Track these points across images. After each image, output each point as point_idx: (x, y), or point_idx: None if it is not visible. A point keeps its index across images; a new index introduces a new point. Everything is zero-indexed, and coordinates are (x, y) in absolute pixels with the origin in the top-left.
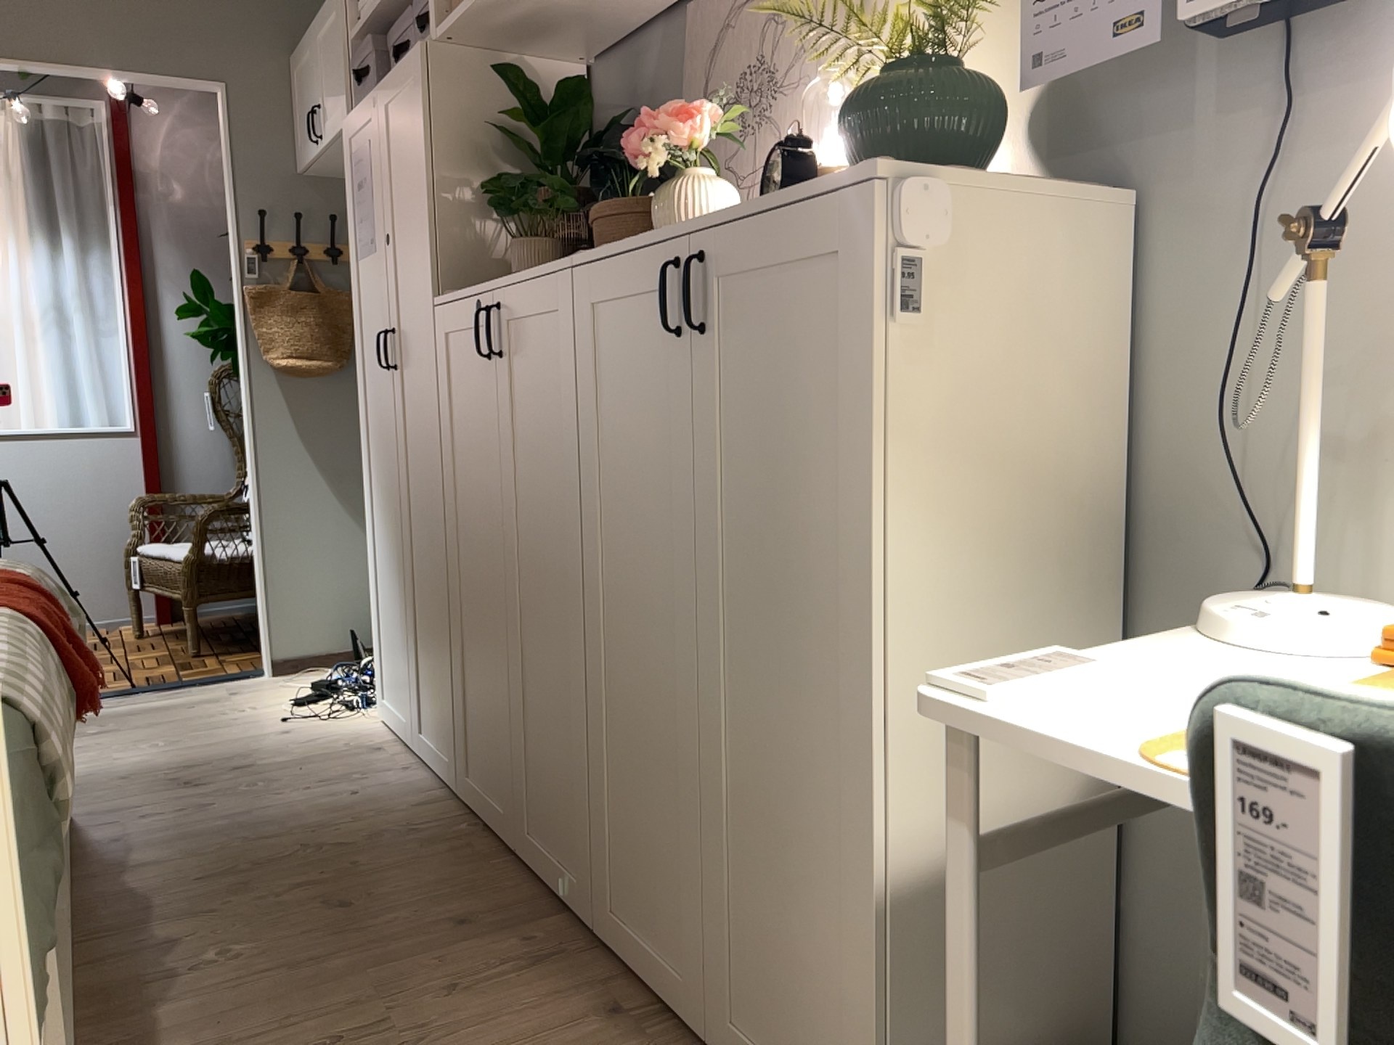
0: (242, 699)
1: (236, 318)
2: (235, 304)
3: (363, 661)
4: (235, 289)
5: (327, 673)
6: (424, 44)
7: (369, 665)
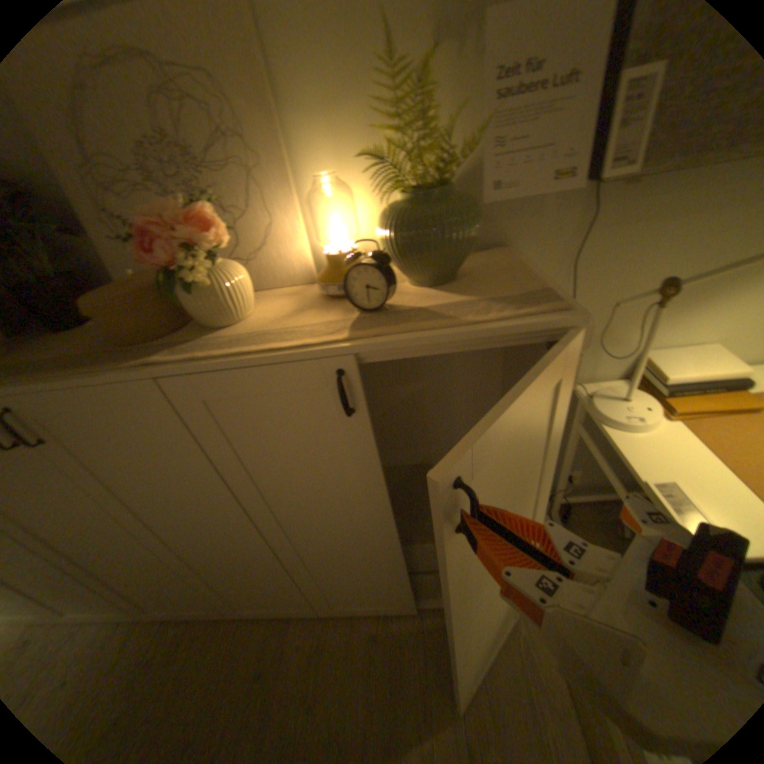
0: None
1: None
2: None
3: None
4: None
5: None
6: None
7: None
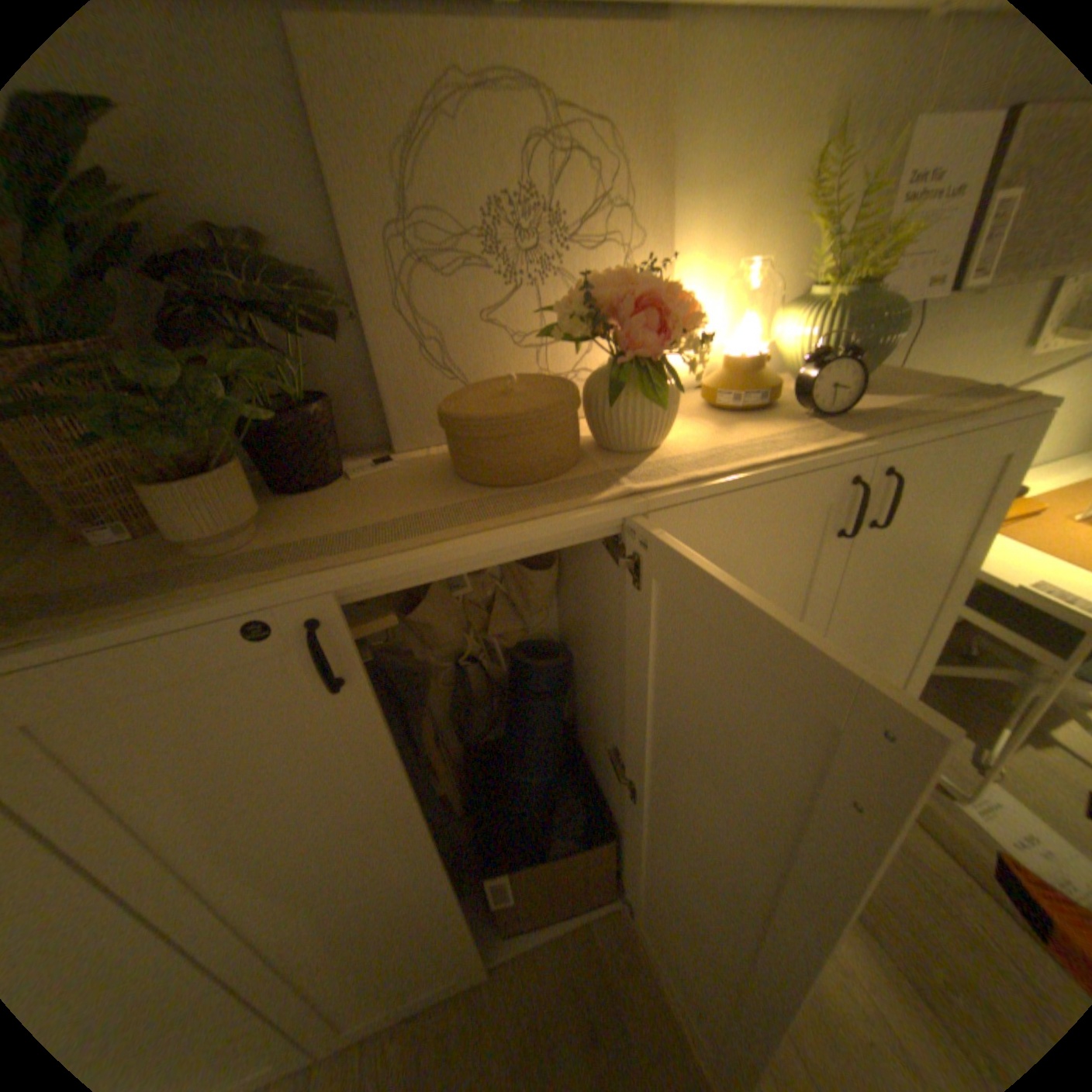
0: None
1: None
2: None
3: None
4: None
5: None
6: None
7: None
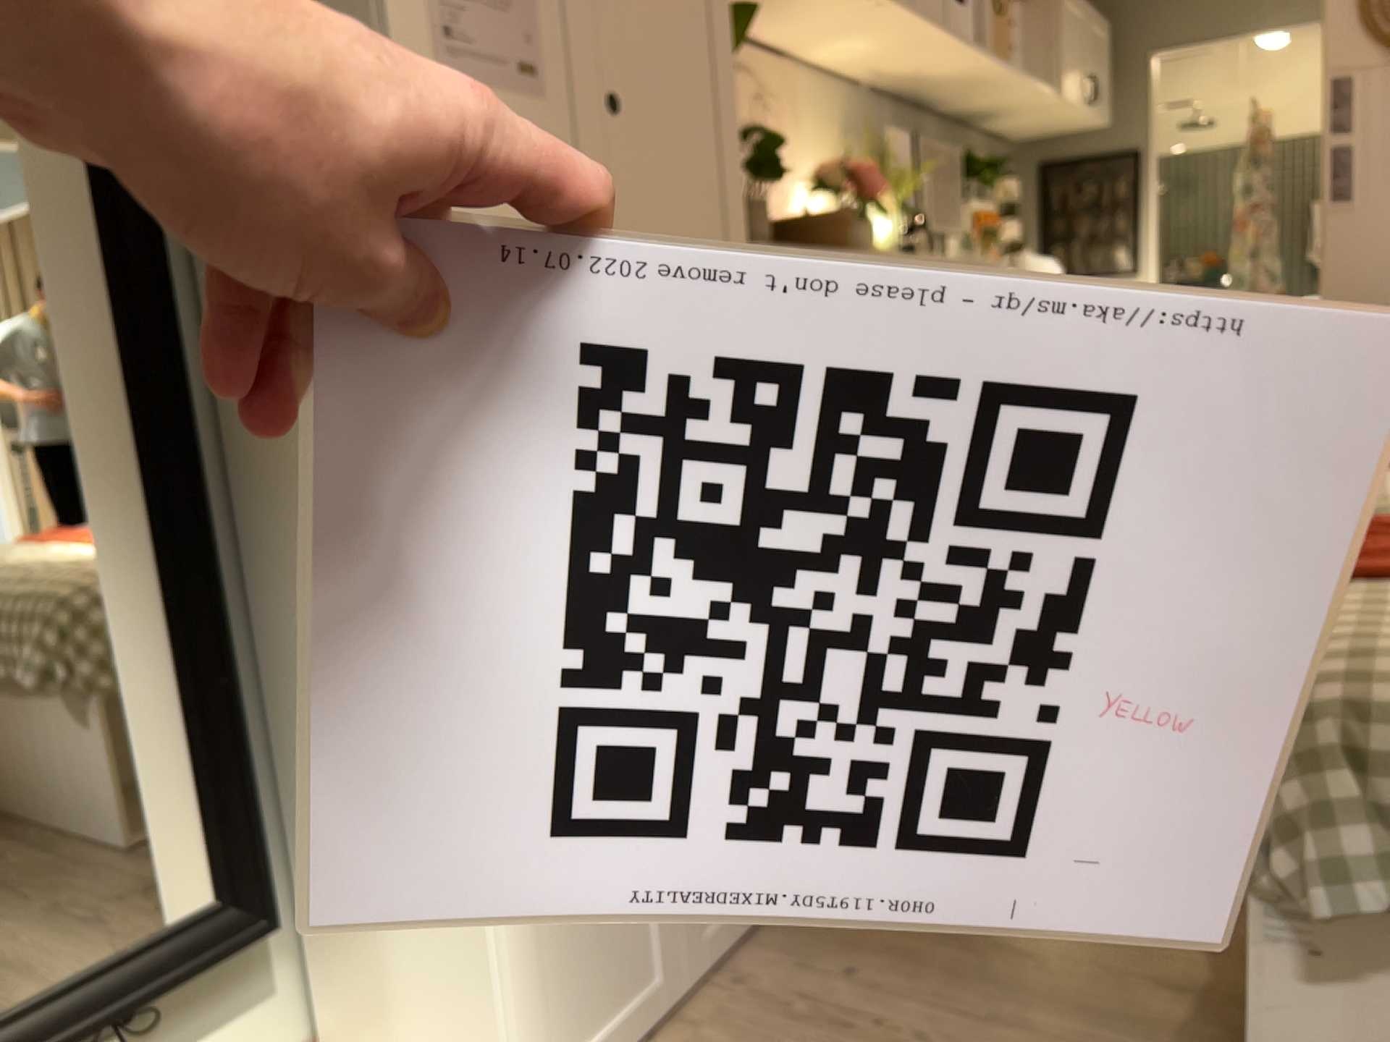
0: None
1: None
2: None
3: None
4: None
5: None
6: None
7: None
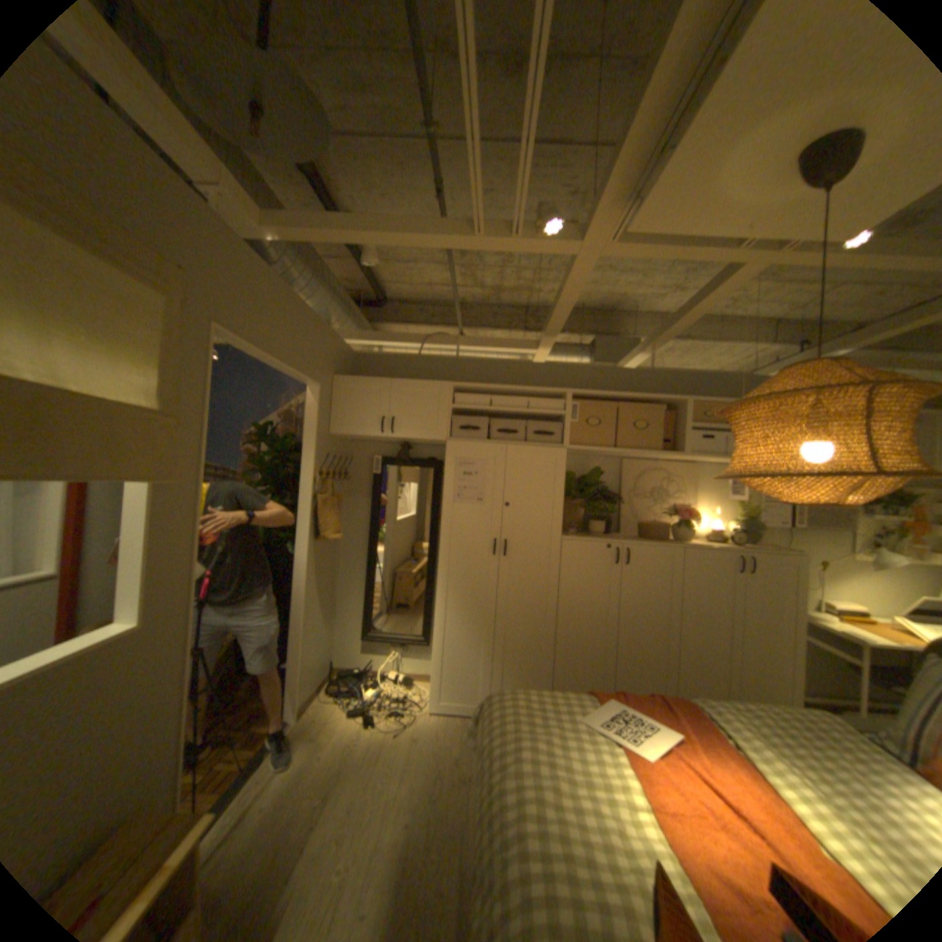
0: (330, 743)
1: (299, 513)
2: (300, 504)
3: (353, 693)
4: (305, 497)
5: (341, 708)
6: (564, 451)
7: (356, 694)
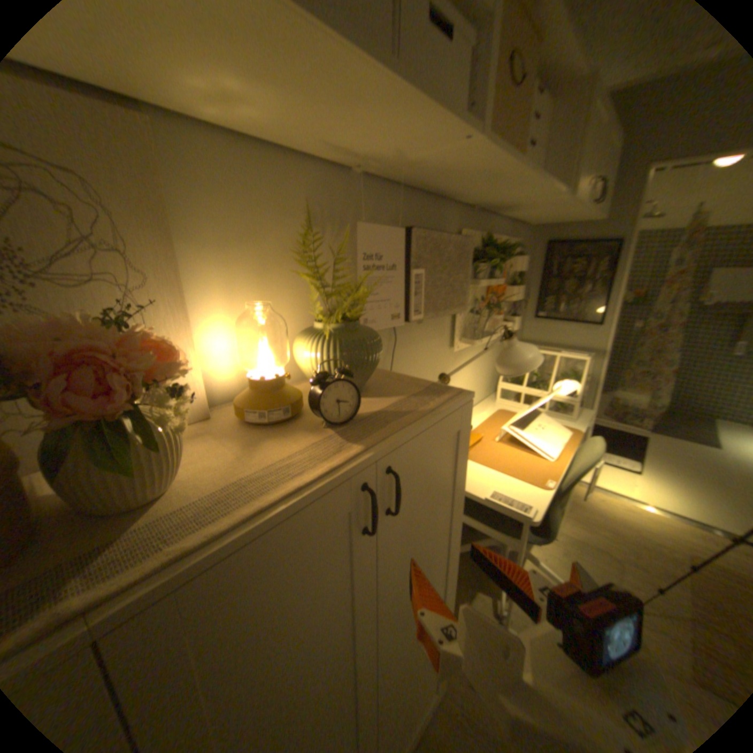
0: None
1: None
2: None
3: None
4: None
5: None
6: None
7: None
